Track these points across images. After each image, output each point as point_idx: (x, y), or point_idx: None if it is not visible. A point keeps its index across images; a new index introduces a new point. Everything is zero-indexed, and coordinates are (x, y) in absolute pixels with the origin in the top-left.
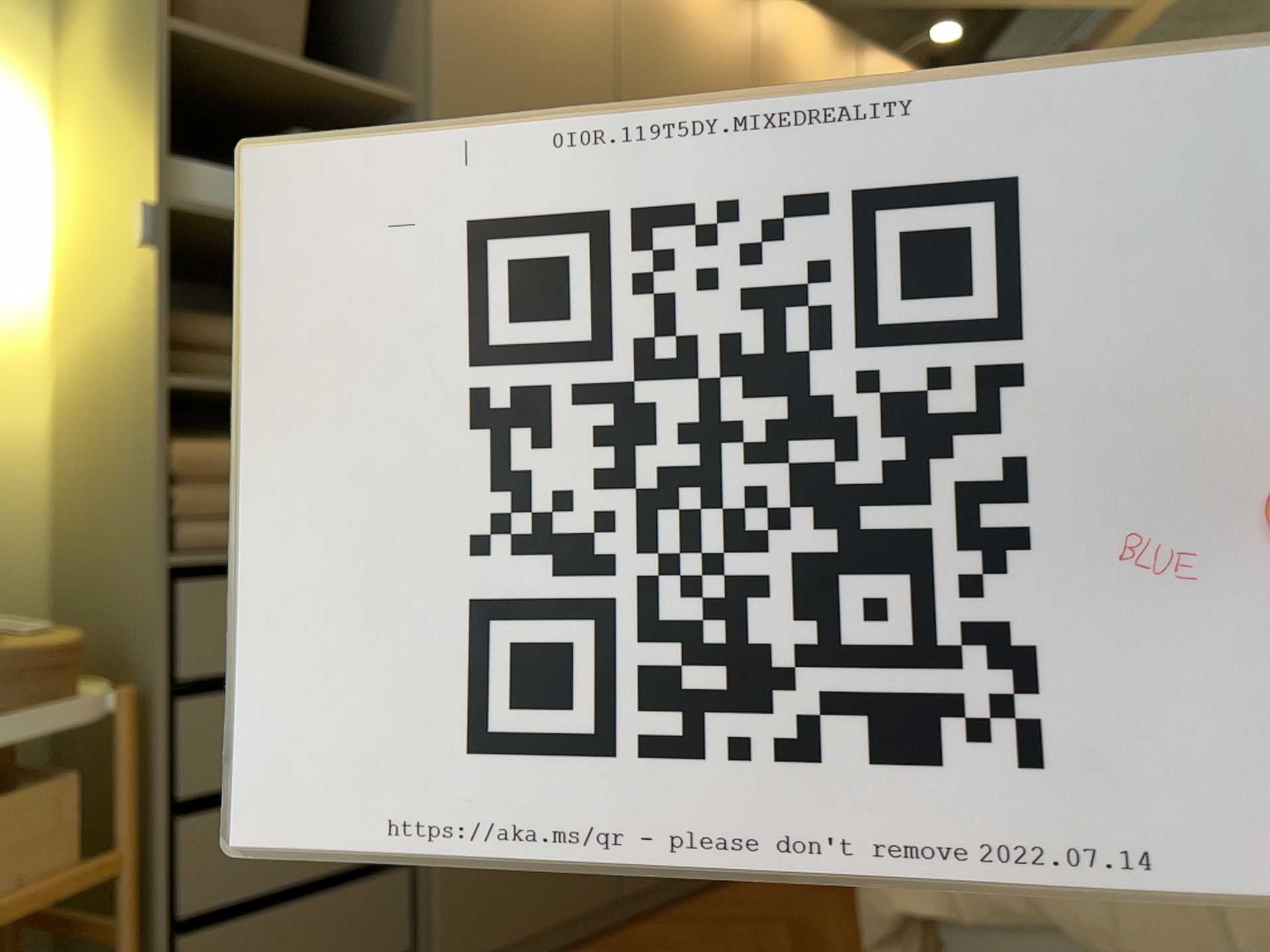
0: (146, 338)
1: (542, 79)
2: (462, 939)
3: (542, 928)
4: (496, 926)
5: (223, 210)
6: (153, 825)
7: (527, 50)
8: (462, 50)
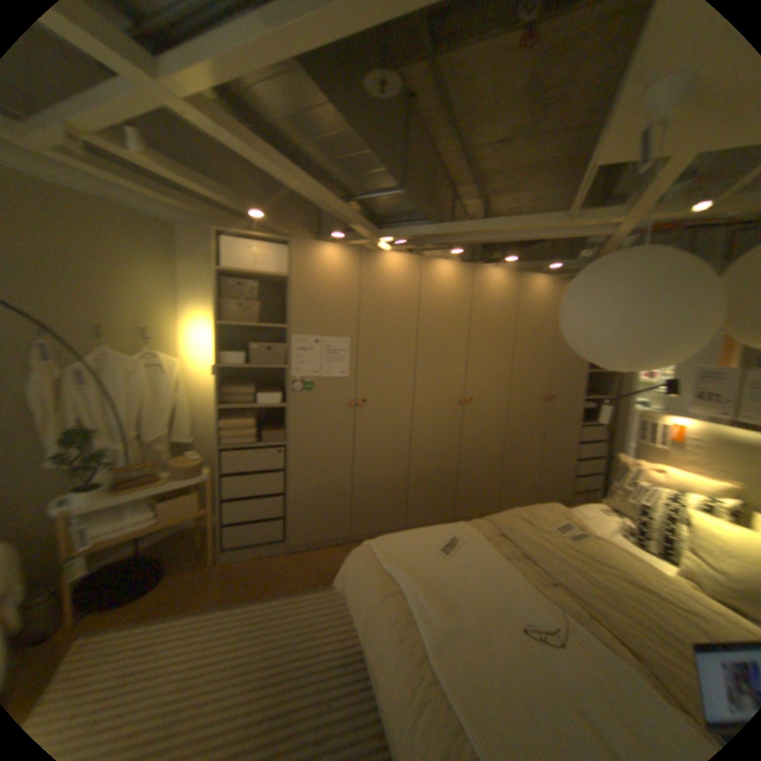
0: (217, 394)
1: (326, 314)
2: (295, 540)
3: (321, 541)
4: (306, 538)
5: (231, 365)
6: (218, 504)
7: (321, 306)
8: (299, 312)
